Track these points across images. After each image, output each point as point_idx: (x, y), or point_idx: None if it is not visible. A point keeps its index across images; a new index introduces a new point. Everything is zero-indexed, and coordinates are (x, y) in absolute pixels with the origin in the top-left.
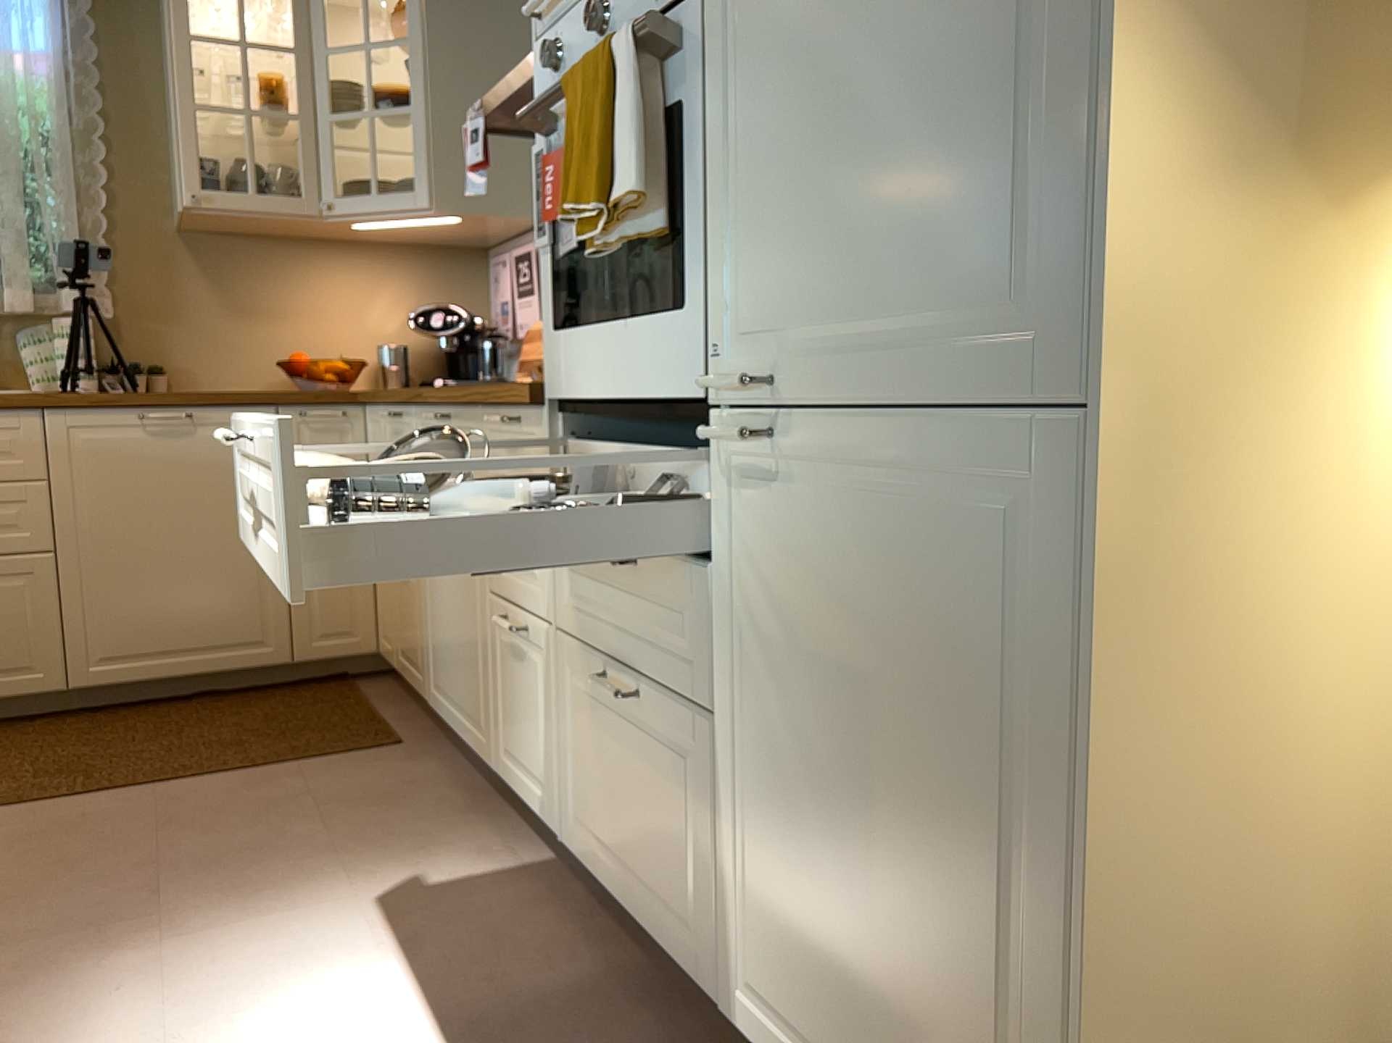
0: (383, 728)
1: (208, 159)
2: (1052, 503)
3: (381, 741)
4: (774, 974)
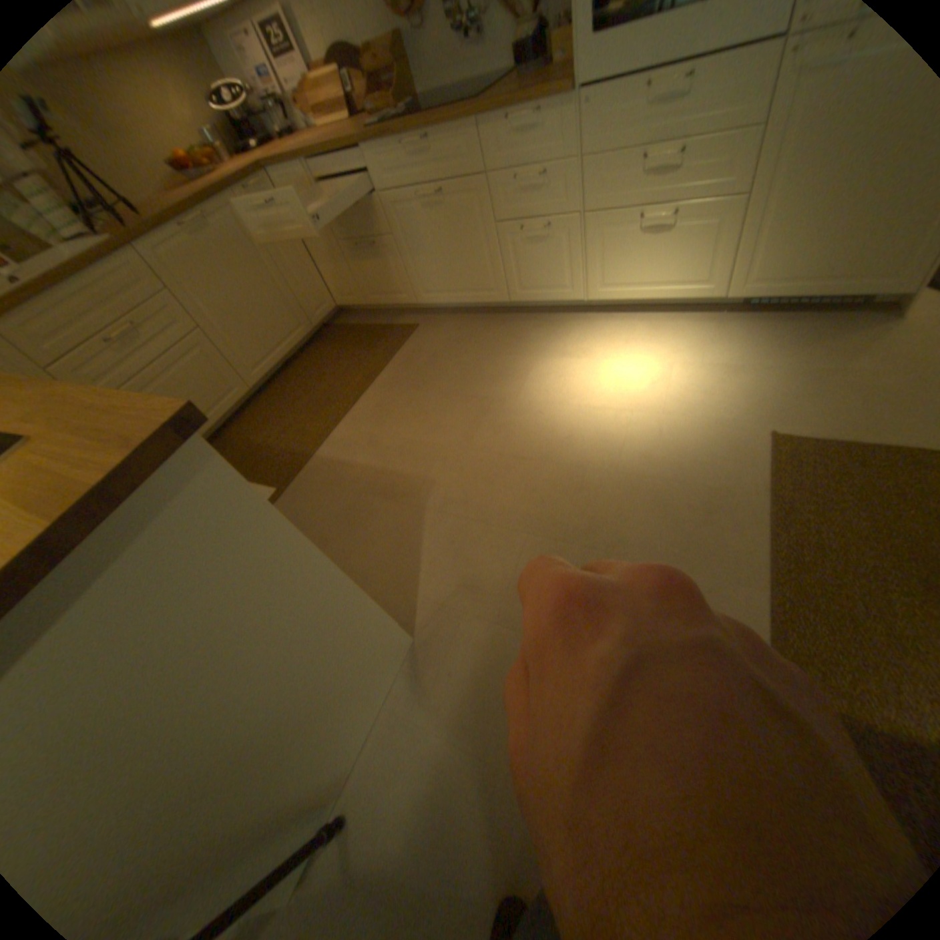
0: (395, 325)
1: None
2: None
3: (408, 328)
4: (770, 265)
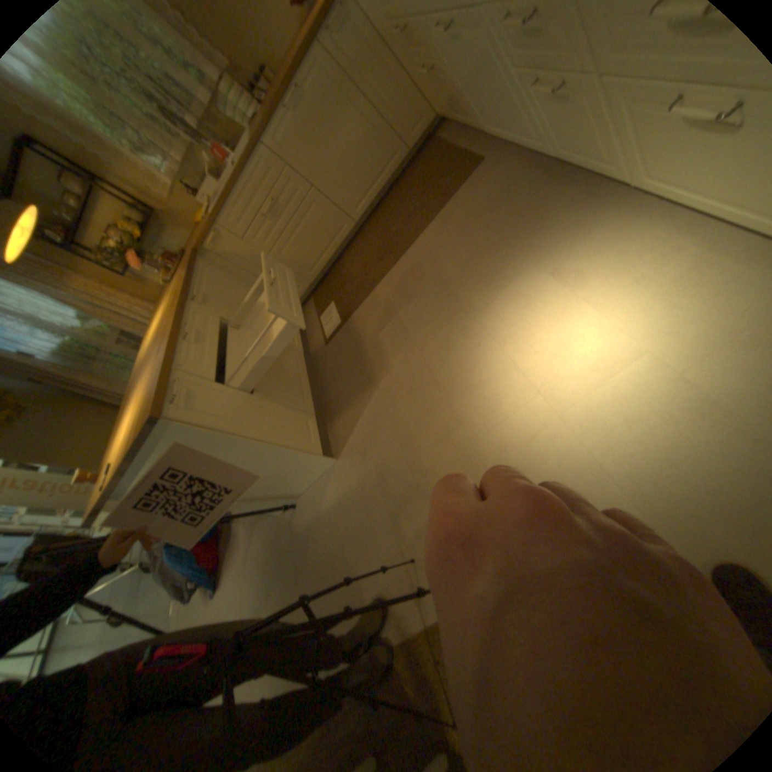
0: (469, 153)
1: None
2: None
3: (475, 161)
4: None
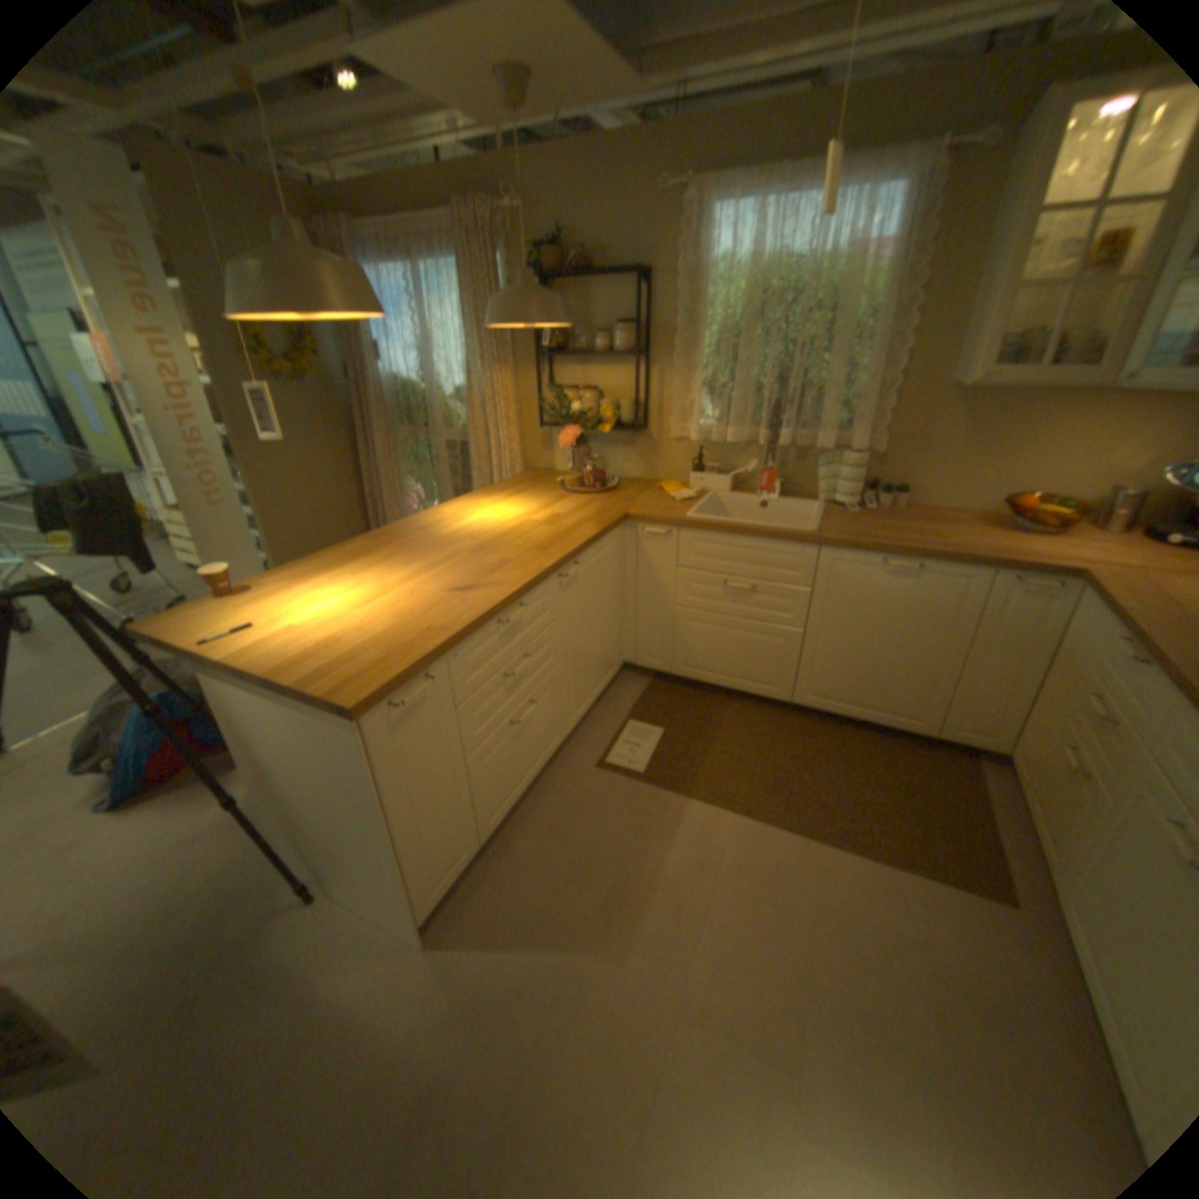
0: (1001, 866)
1: (1011, 333)
2: None
3: (999, 891)
4: None
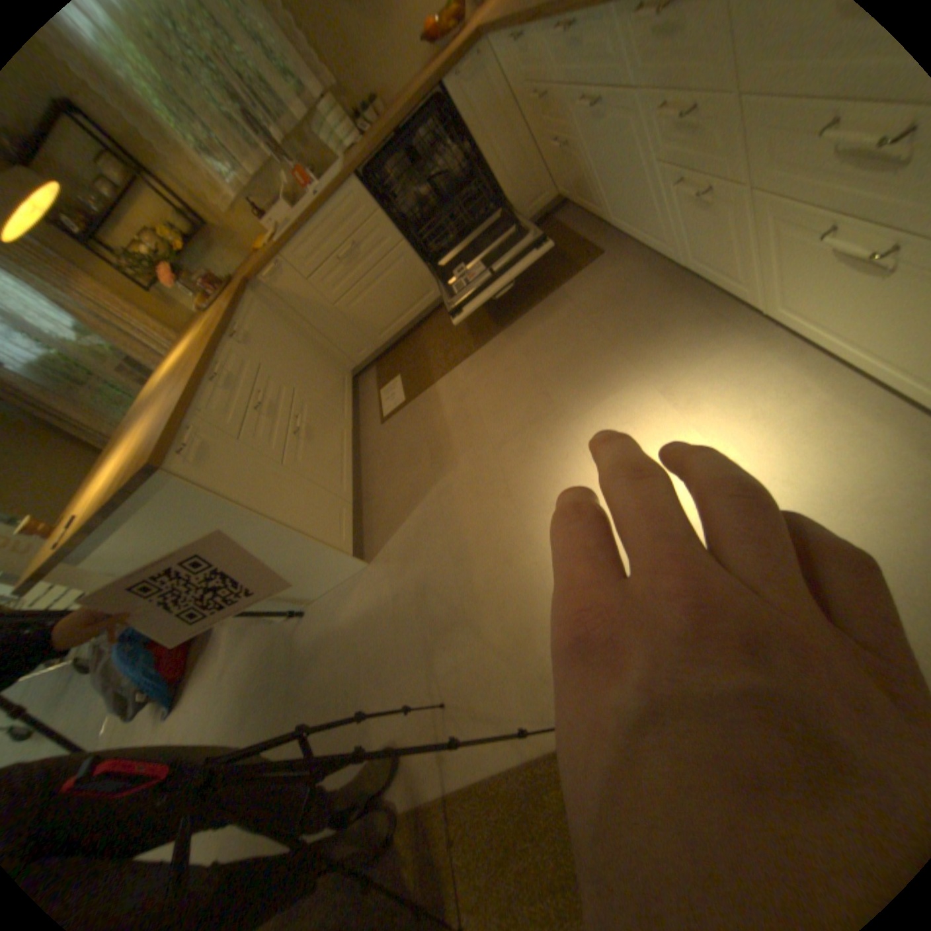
0: (588, 243)
1: None
2: None
3: (593, 253)
4: None
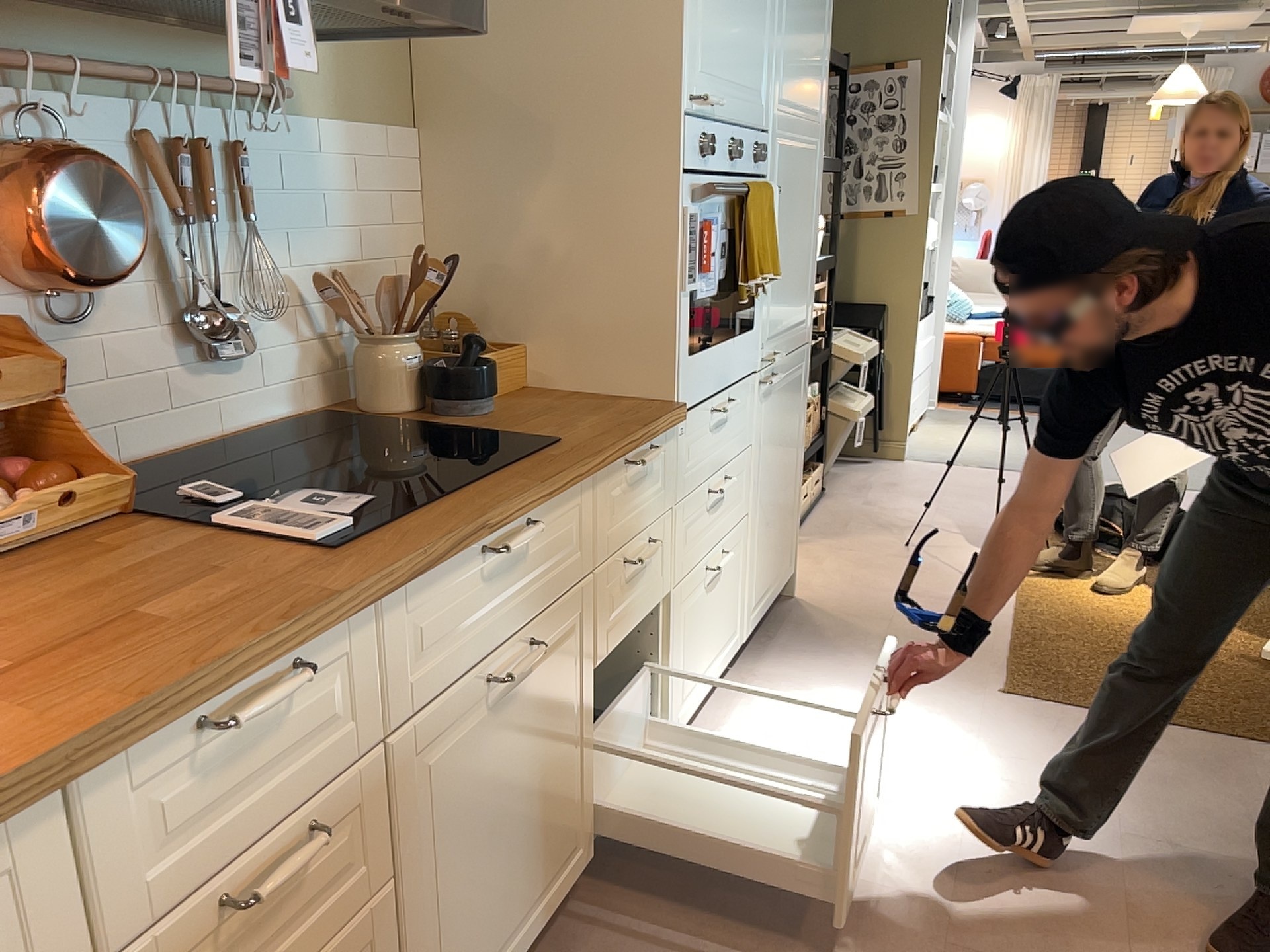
0: None
1: None
2: (804, 366)
3: None
4: (758, 587)
